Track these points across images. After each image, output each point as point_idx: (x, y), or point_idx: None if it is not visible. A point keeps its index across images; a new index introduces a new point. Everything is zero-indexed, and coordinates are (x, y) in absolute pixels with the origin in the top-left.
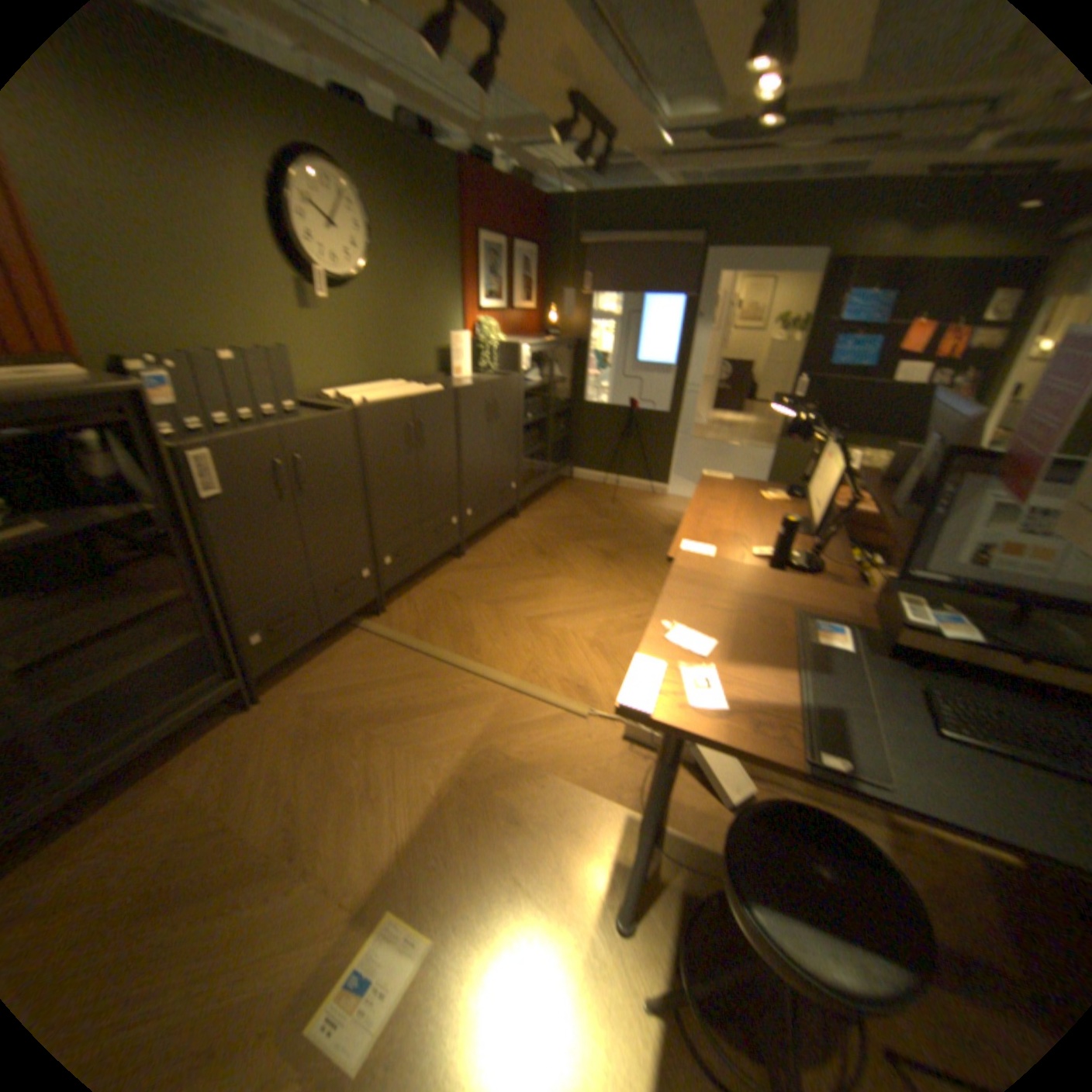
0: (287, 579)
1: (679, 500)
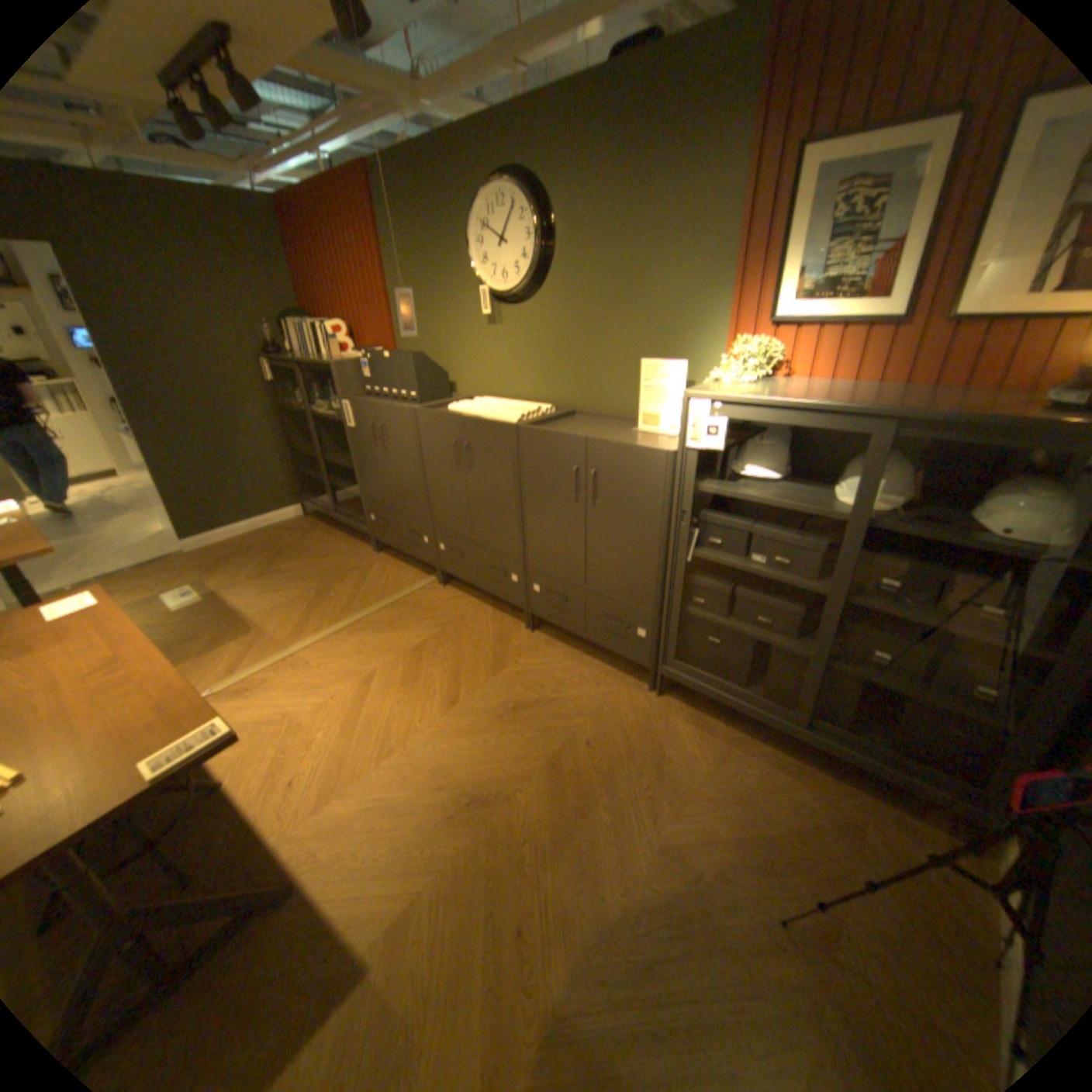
0: (384, 499)
1: None
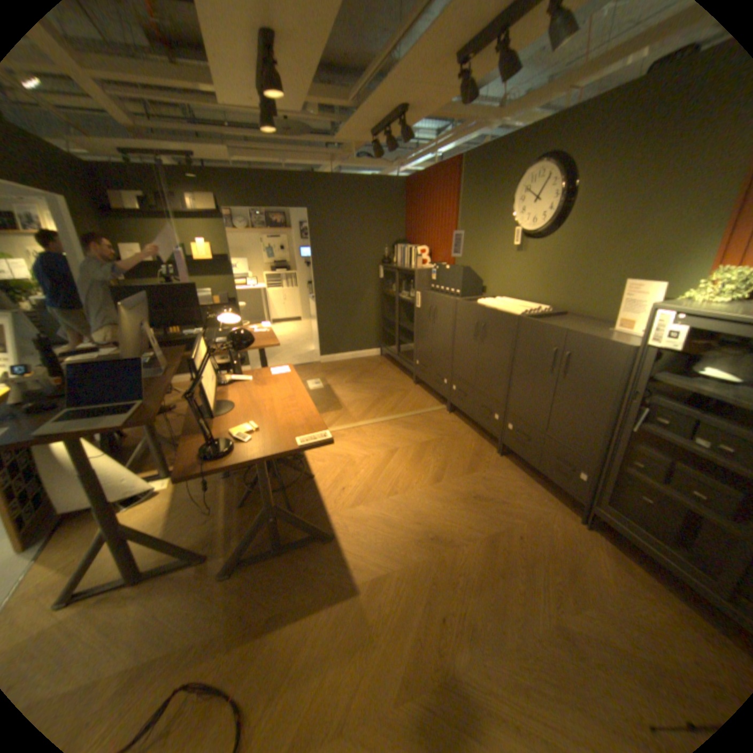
0: (426, 352)
1: None
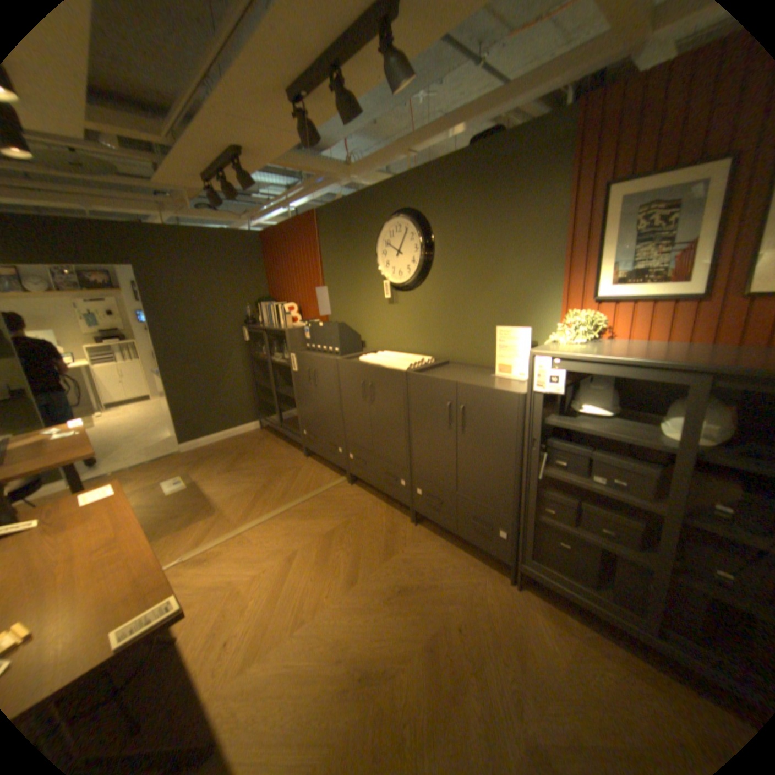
0: (313, 420)
1: None
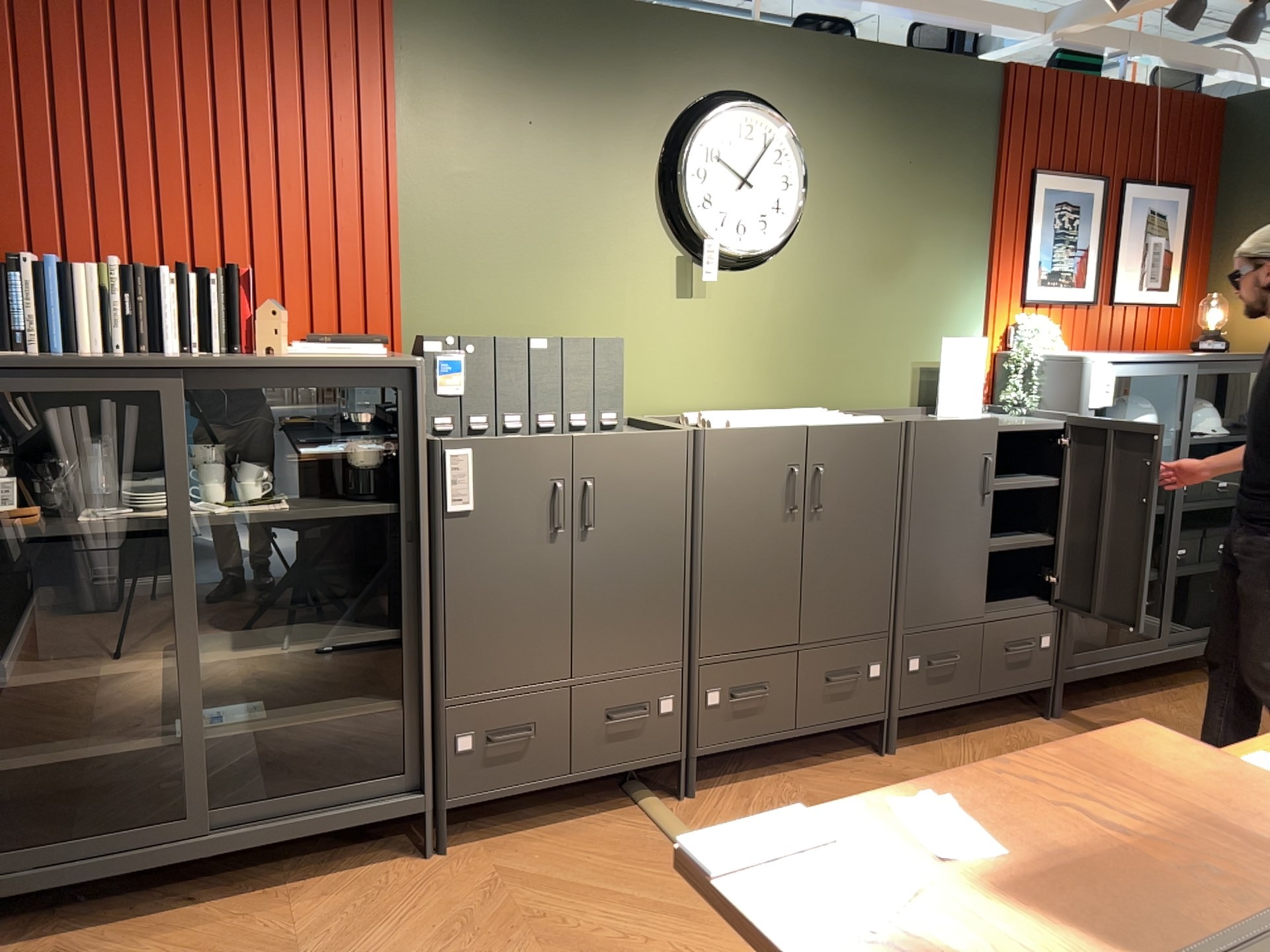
0: (533, 668)
1: None
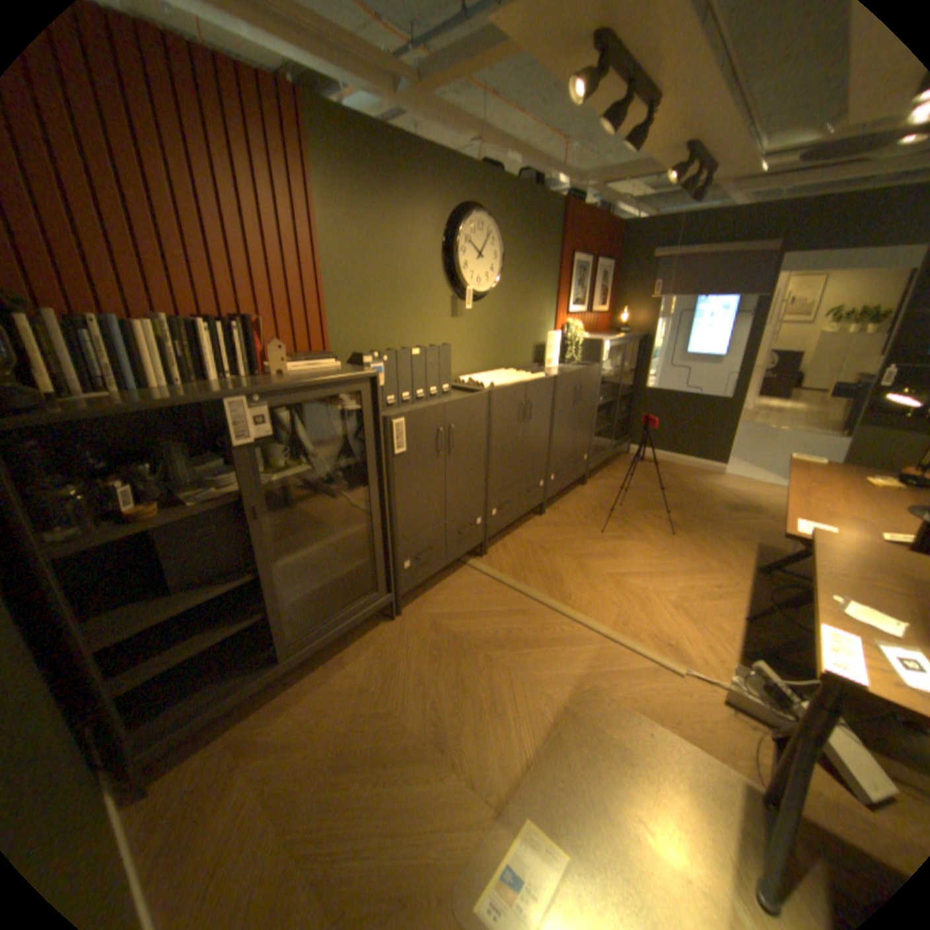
0: (432, 520)
1: (739, 479)
